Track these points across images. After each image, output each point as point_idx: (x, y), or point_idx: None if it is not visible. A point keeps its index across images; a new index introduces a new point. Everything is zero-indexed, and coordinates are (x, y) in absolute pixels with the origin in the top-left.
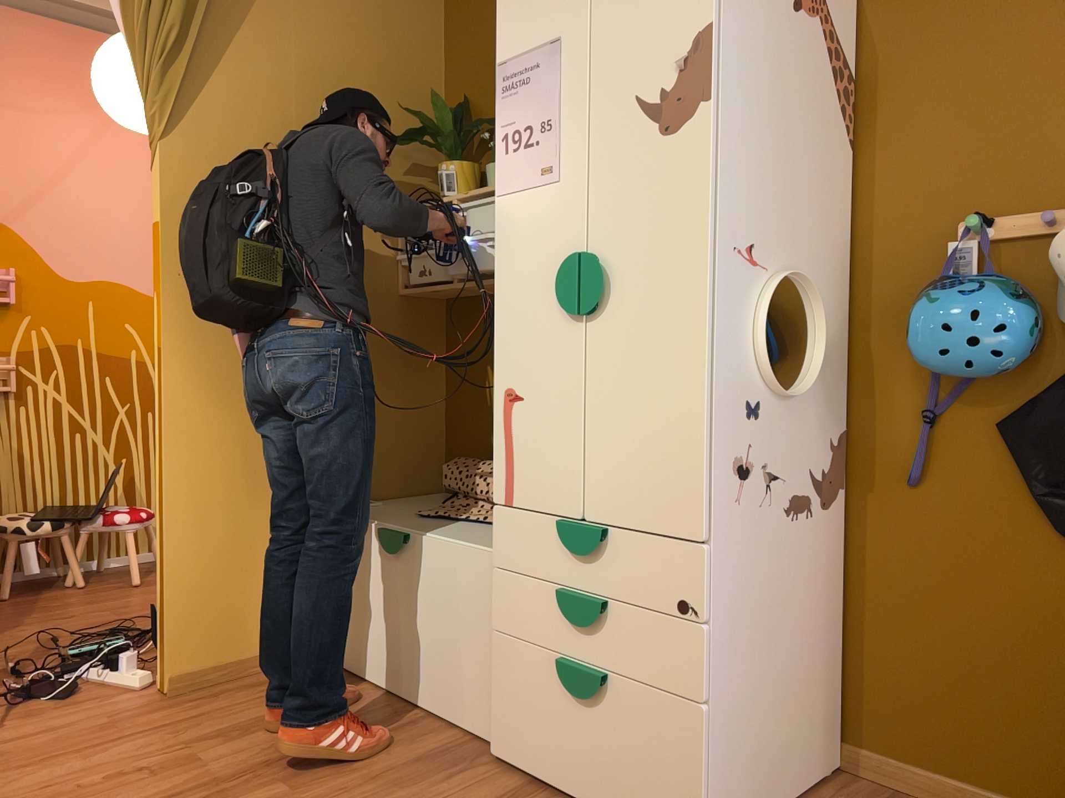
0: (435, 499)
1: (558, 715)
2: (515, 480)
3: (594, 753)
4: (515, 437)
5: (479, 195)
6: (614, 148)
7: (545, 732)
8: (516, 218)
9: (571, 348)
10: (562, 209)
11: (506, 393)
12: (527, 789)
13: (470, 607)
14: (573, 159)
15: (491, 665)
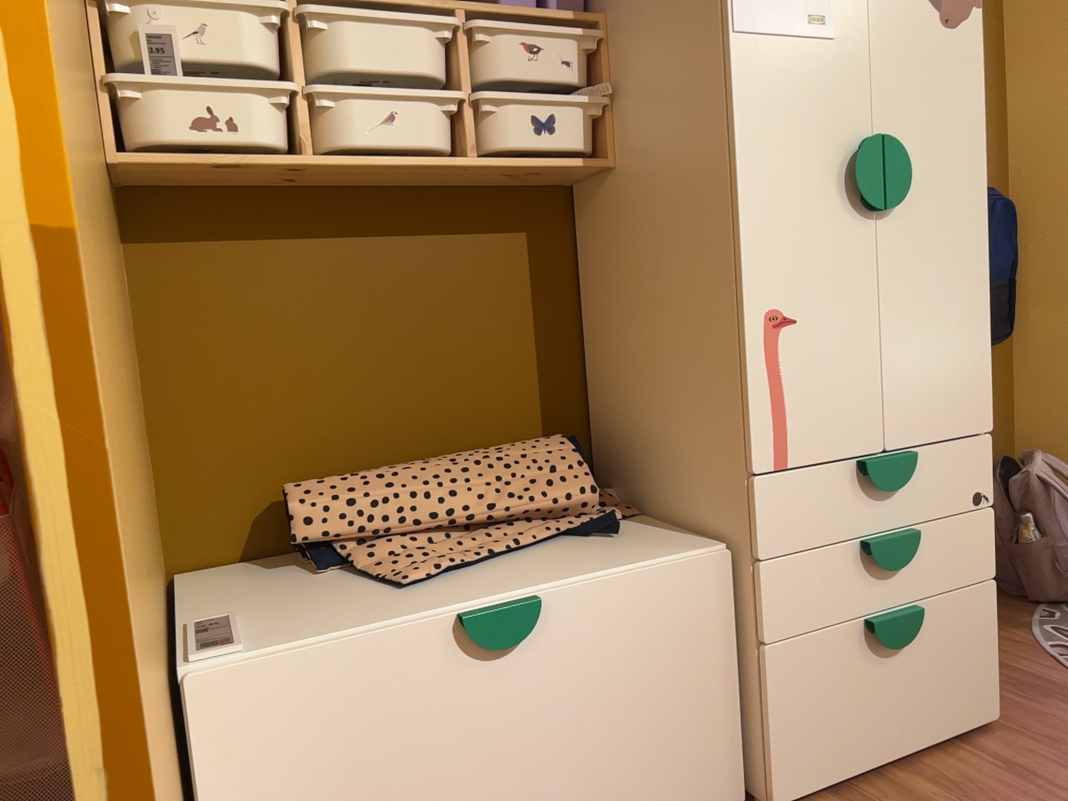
0: (240, 577)
1: (865, 685)
2: (792, 431)
3: (906, 696)
4: (789, 374)
5: (346, 3)
6: (897, 23)
7: (851, 717)
8: (773, 73)
9: (862, 251)
10: (840, 77)
11: (770, 317)
12: (852, 796)
13: (684, 646)
14: (852, 18)
15: (770, 692)
